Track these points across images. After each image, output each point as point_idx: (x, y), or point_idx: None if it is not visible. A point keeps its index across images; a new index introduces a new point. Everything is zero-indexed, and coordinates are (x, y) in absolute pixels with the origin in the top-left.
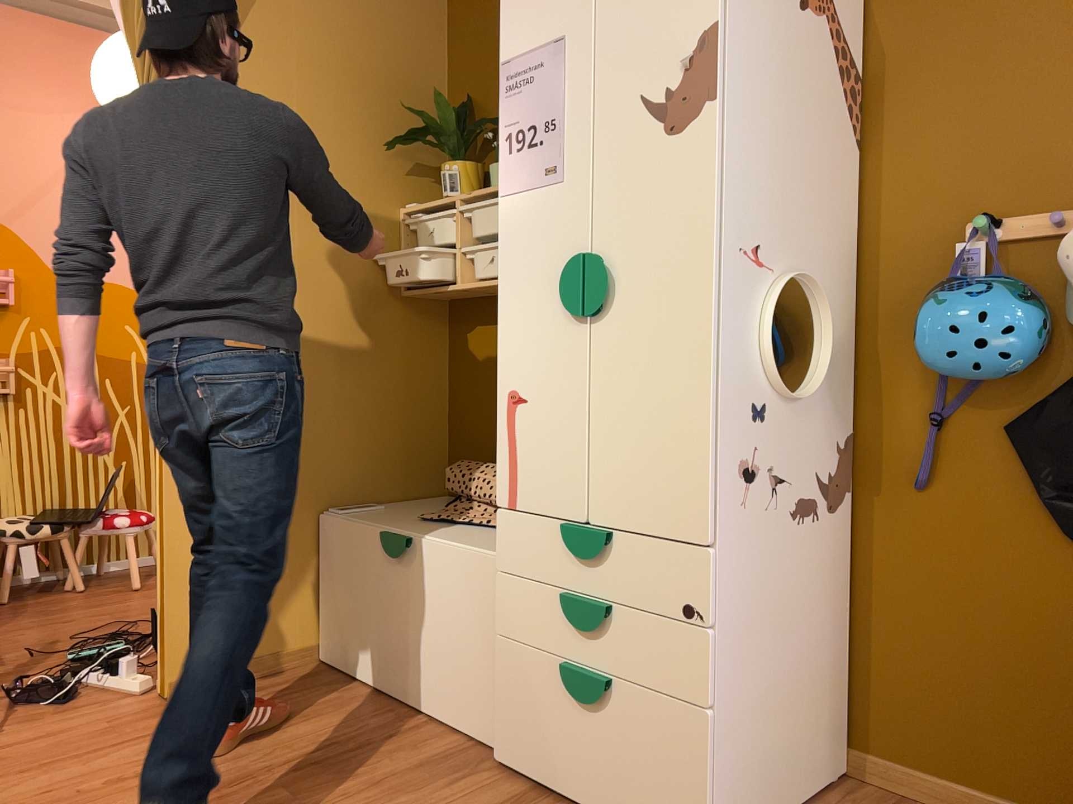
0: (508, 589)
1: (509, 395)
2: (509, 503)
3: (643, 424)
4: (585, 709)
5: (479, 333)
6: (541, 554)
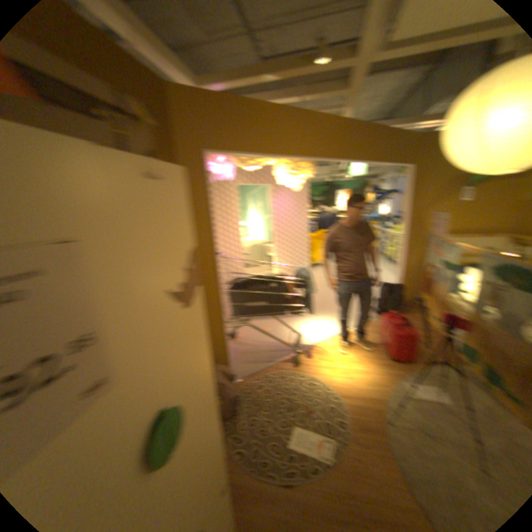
0: None
1: None
2: None
3: (202, 459)
4: None
5: None
6: None
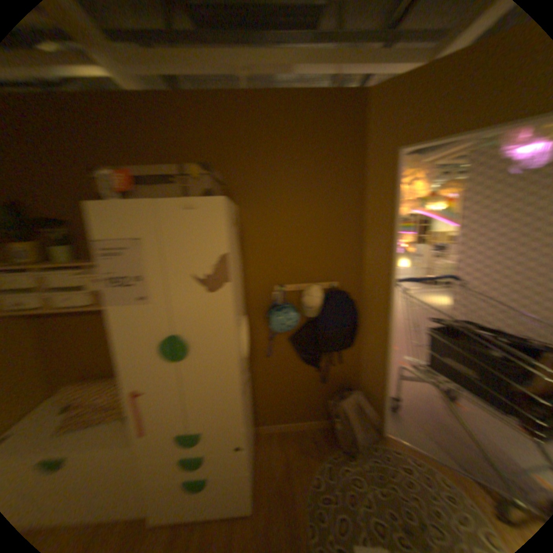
0: (142, 468)
1: (127, 395)
2: (135, 437)
3: (207, 397)
4: (192, 494)
5: (49, 323)
6: (159, 450)
